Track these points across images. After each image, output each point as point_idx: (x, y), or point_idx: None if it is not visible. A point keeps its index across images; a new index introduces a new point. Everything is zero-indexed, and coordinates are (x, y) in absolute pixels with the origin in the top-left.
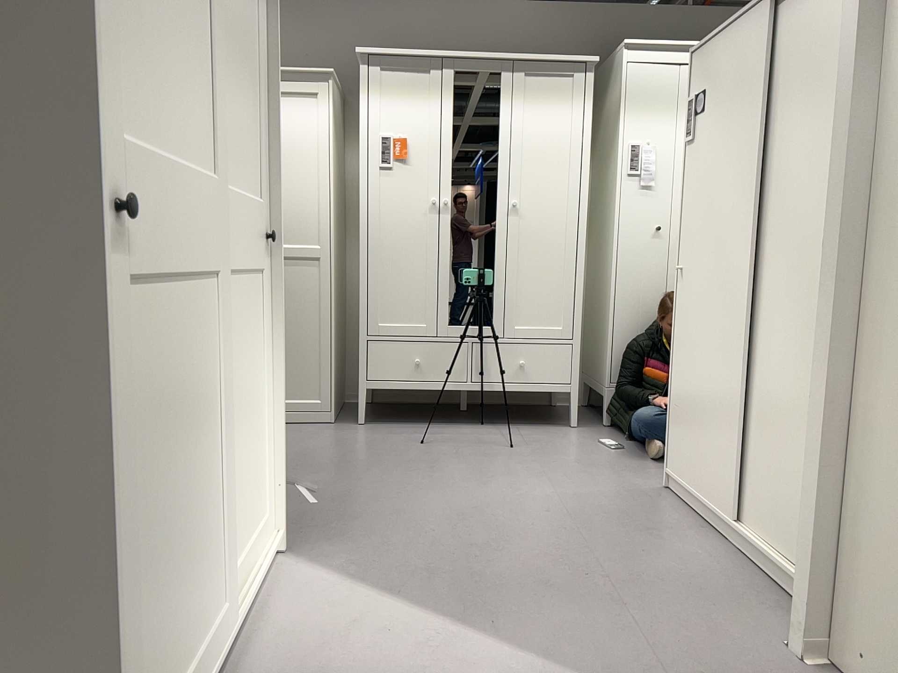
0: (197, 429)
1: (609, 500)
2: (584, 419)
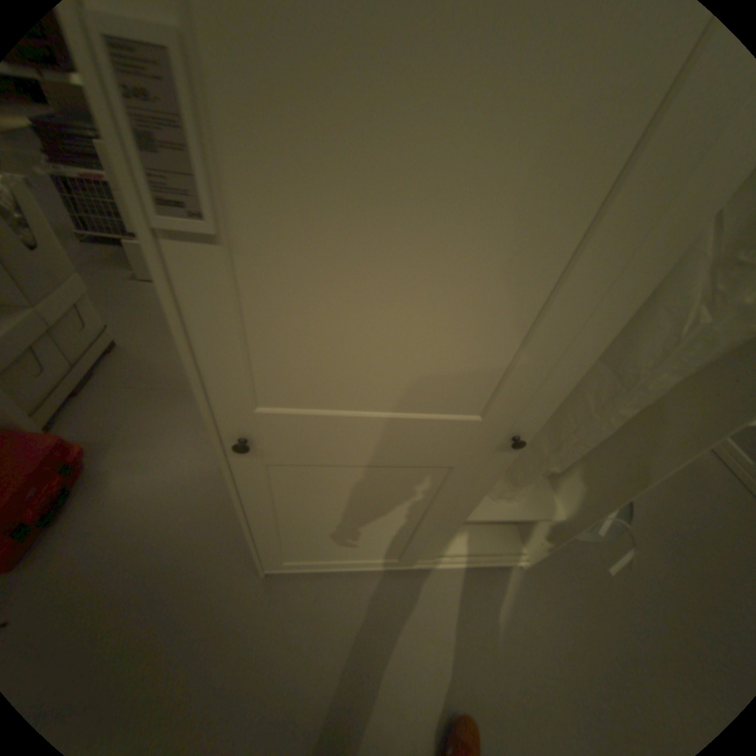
0: (392, 513)
1: None
2: None
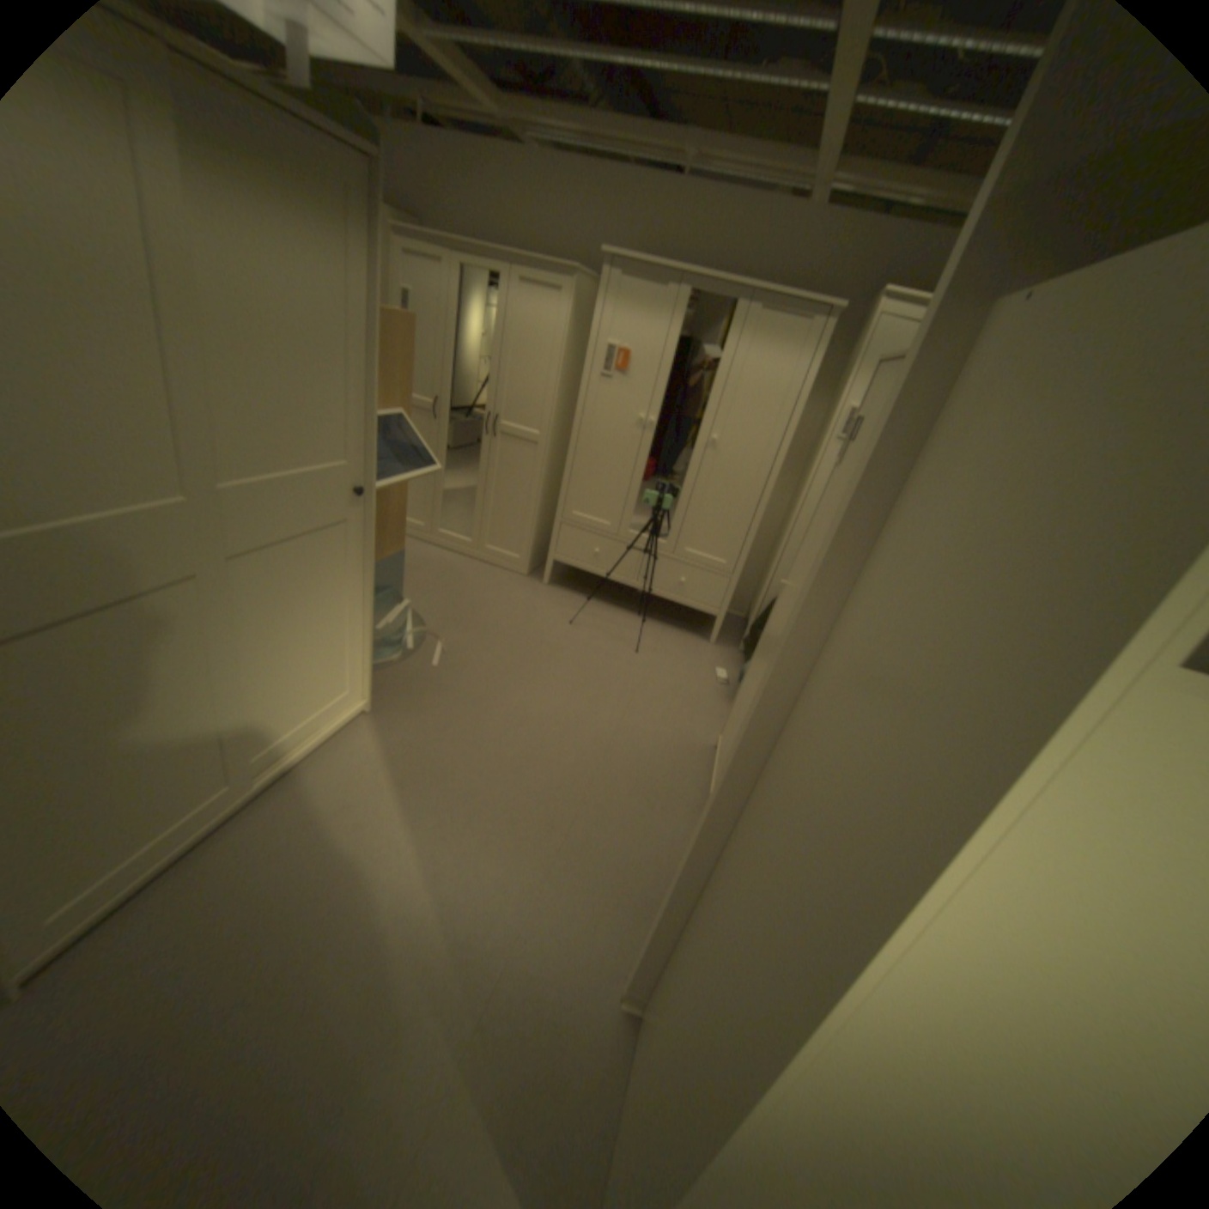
0: (169, 688)
1: (657, 740)
2: (728, 635)
